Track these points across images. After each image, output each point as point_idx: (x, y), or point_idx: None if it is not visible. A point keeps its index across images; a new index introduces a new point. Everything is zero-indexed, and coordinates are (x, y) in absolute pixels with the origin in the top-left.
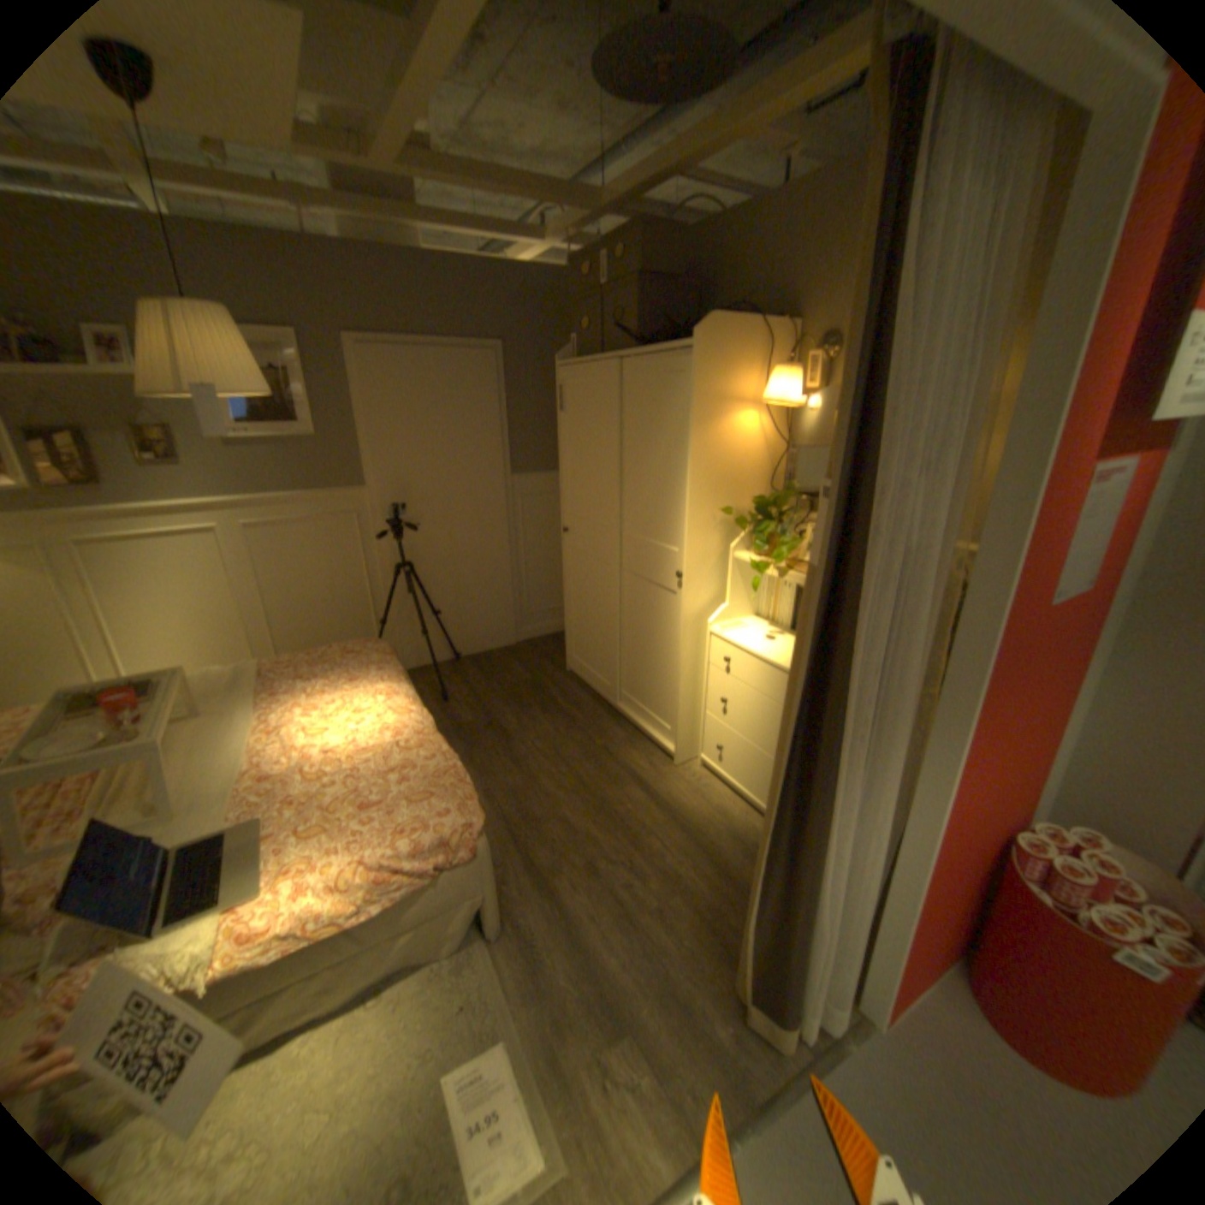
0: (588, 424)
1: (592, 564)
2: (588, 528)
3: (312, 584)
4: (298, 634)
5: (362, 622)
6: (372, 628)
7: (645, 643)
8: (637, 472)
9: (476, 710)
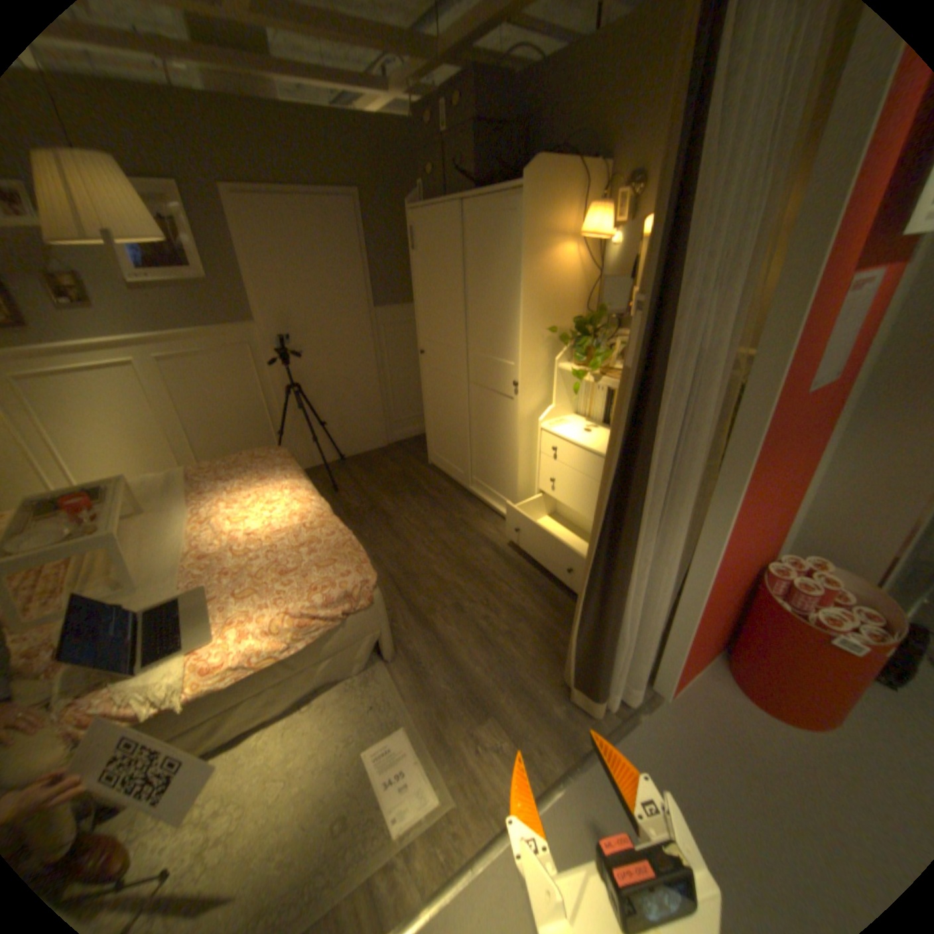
0: (435, 261)
1: (445, 379)
2: (440, 349)
3: (220, 405)
4: (213, 446)
5: (264, 434)
6: (272, 438)
7: (490, 439)
8: (478, 300)
9: (361, 498)
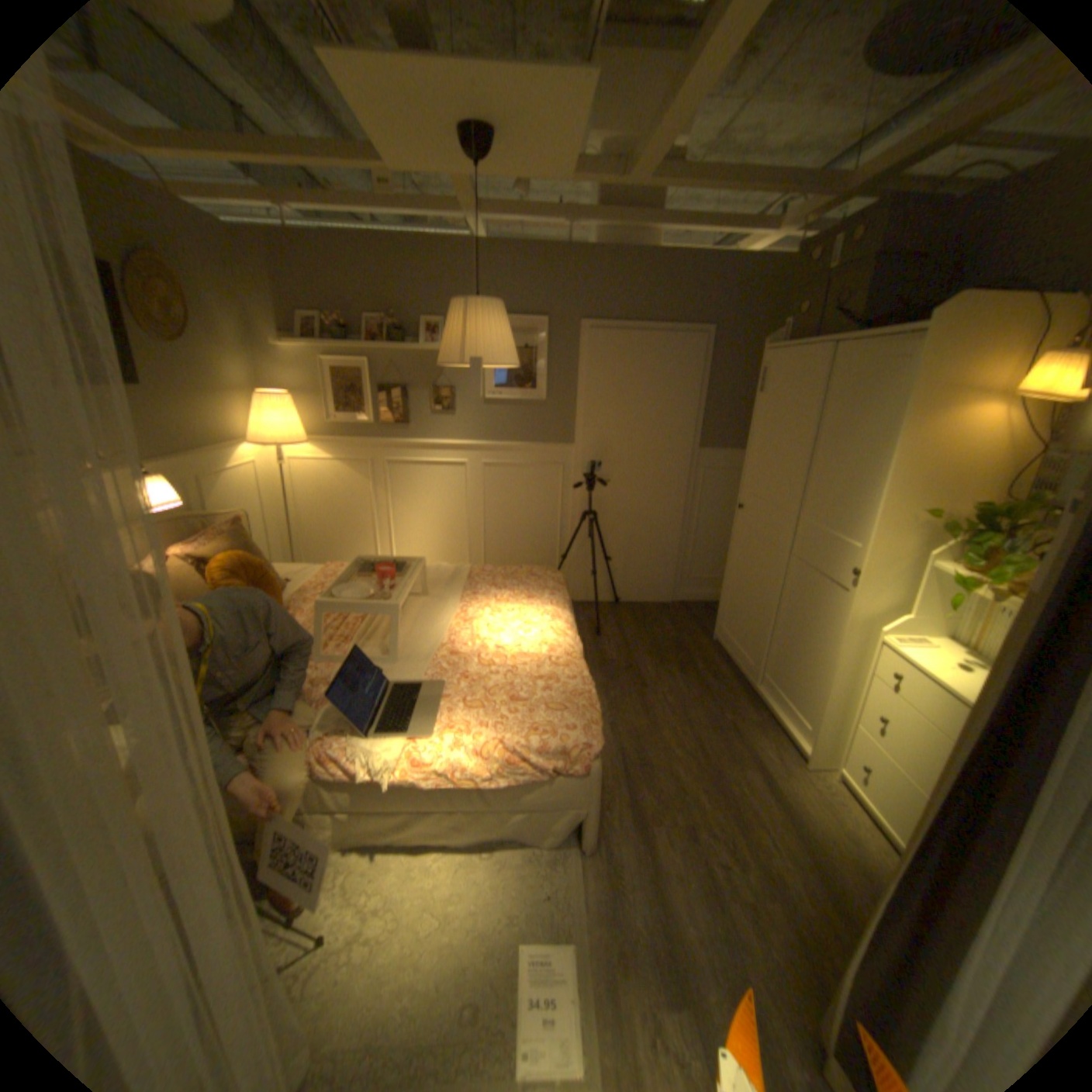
0: (786, 406)
1: (761, 543)
2: (763, 507)
3: (519, 516)
4: (501, 552)
5: (548, 553)
6: (554, 559)
7: (801, 634)
8: (830, 458)
9: (621, 651)
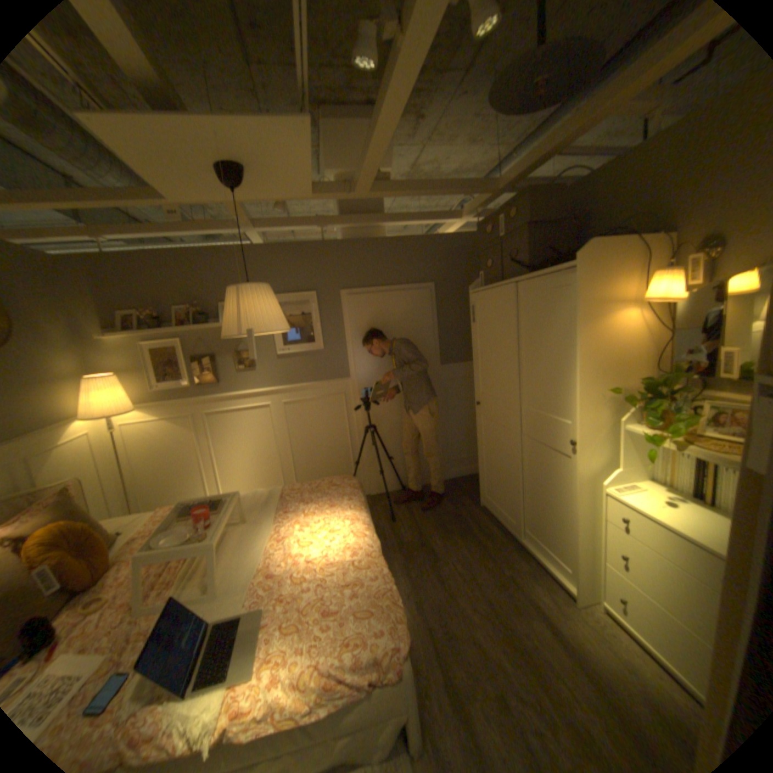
0: (492, 330)
1: (498, 428)
2: (494, 402)
3: (317, 437)
4: (308, 468)
5: (344, 462)
6: (350, 466)
7: (544, 494)
8: (531, 361)
9: (413, 531)
